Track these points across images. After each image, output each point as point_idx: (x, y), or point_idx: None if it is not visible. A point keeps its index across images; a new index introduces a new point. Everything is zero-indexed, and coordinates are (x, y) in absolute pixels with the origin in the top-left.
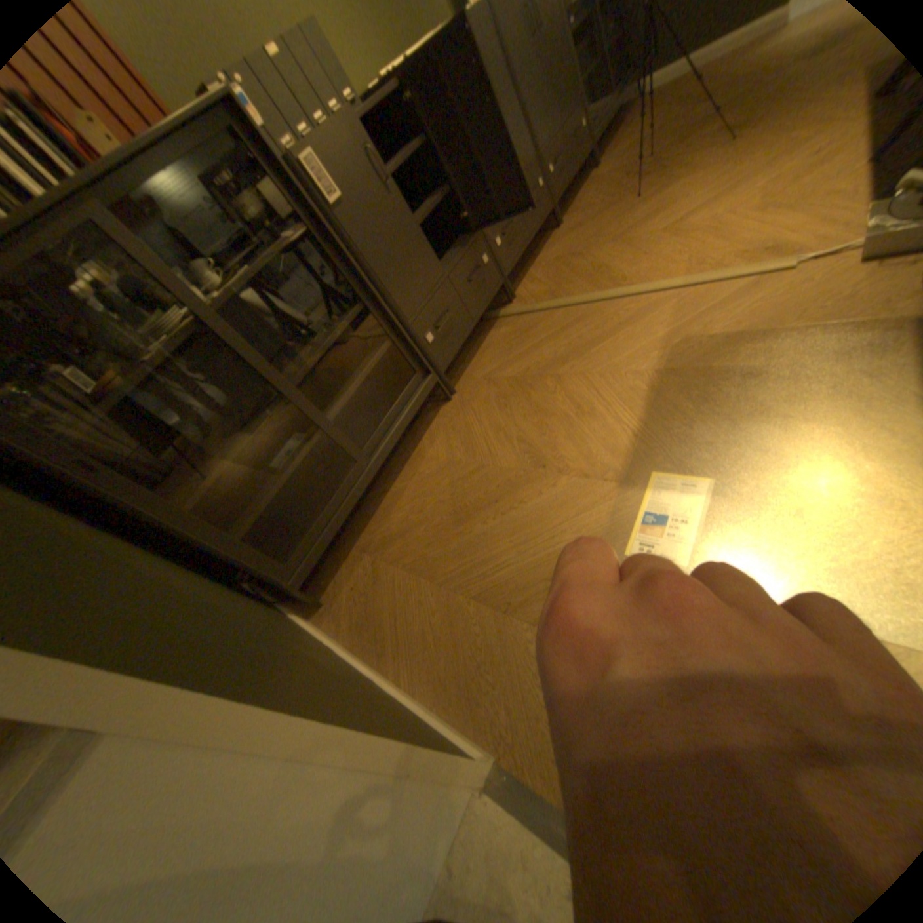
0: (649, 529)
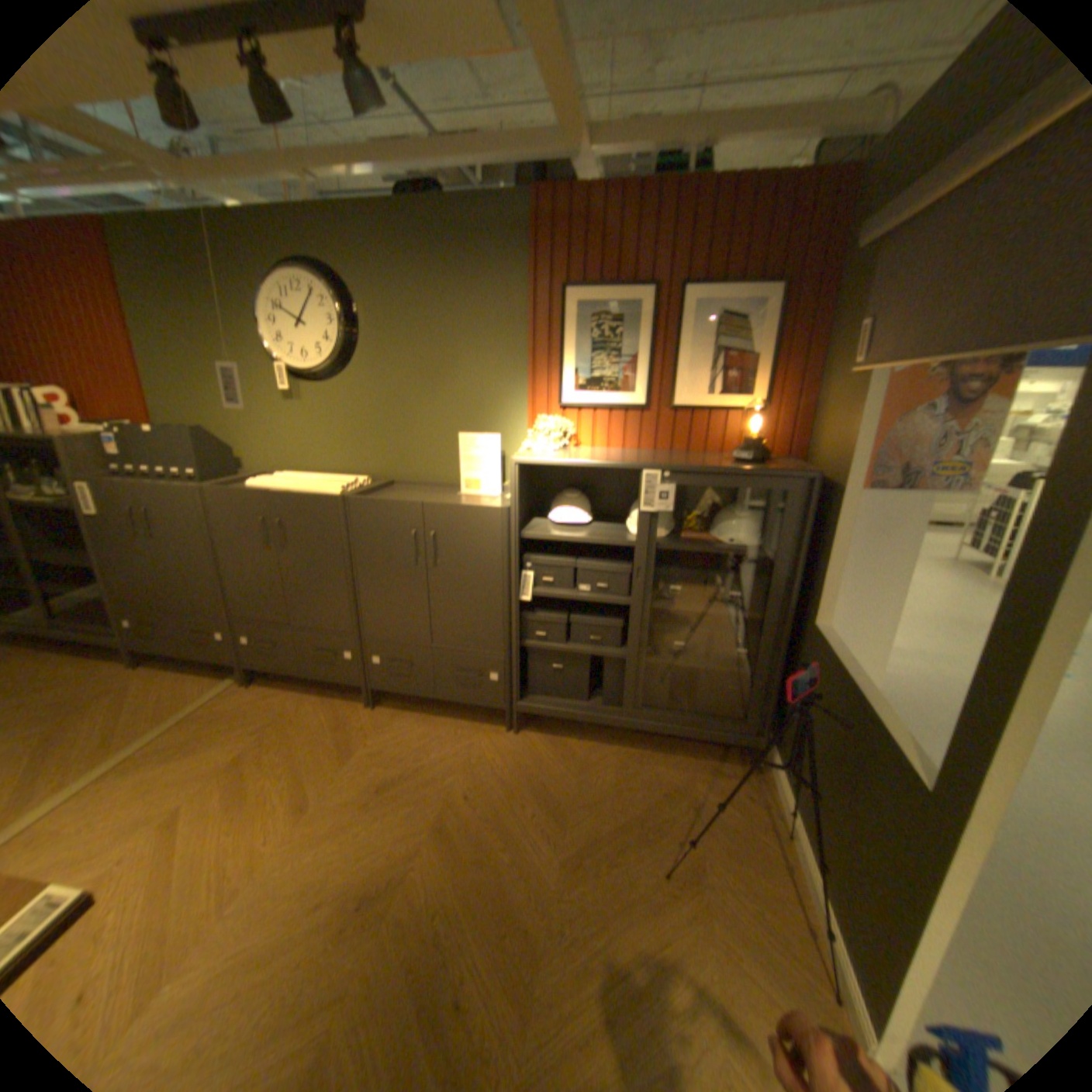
0: None
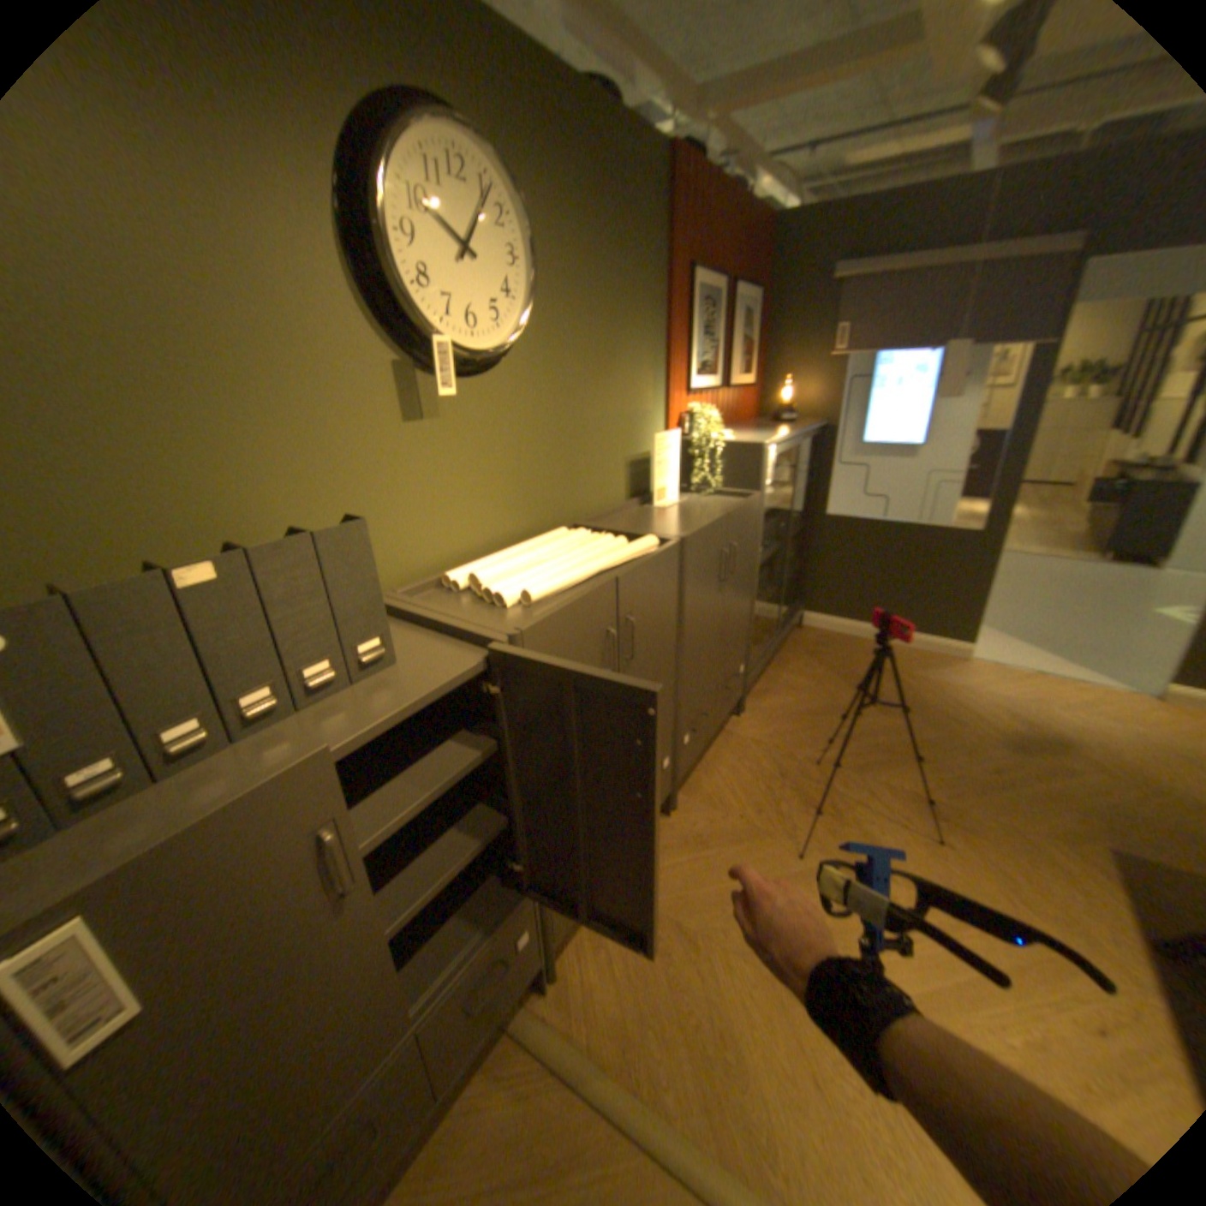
0: None
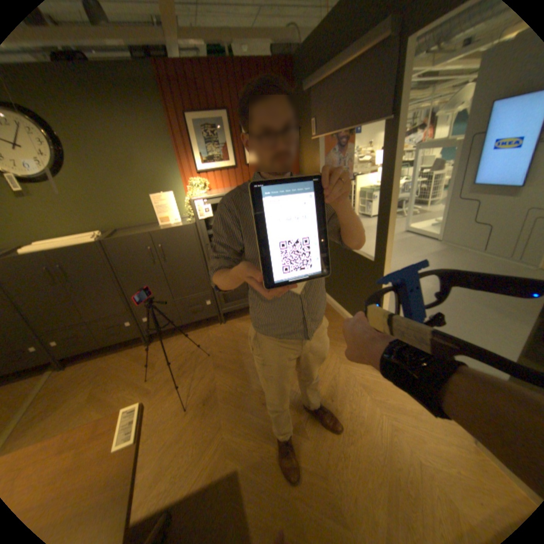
0: None
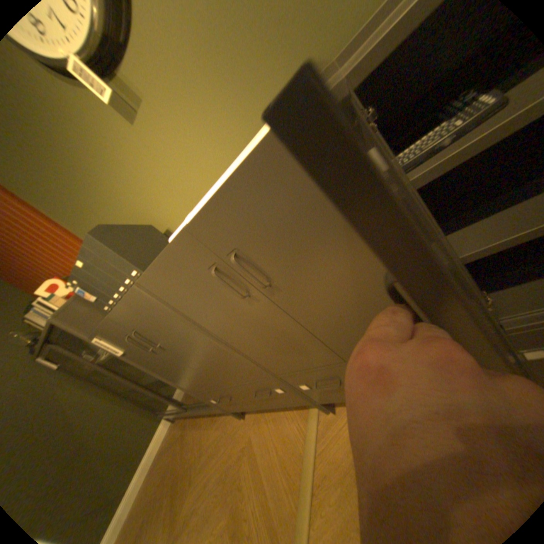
0: None
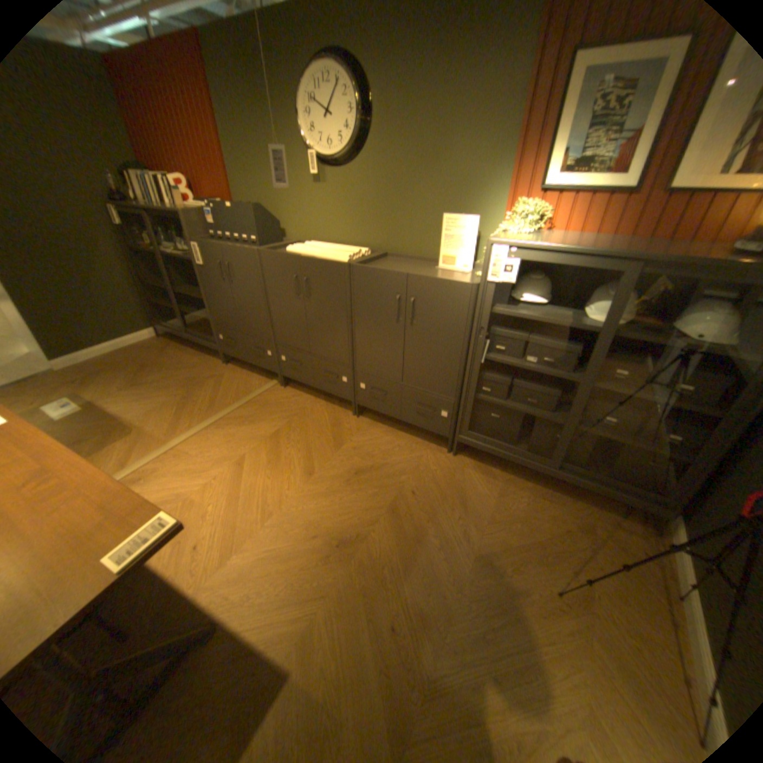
0: (65, 403)
